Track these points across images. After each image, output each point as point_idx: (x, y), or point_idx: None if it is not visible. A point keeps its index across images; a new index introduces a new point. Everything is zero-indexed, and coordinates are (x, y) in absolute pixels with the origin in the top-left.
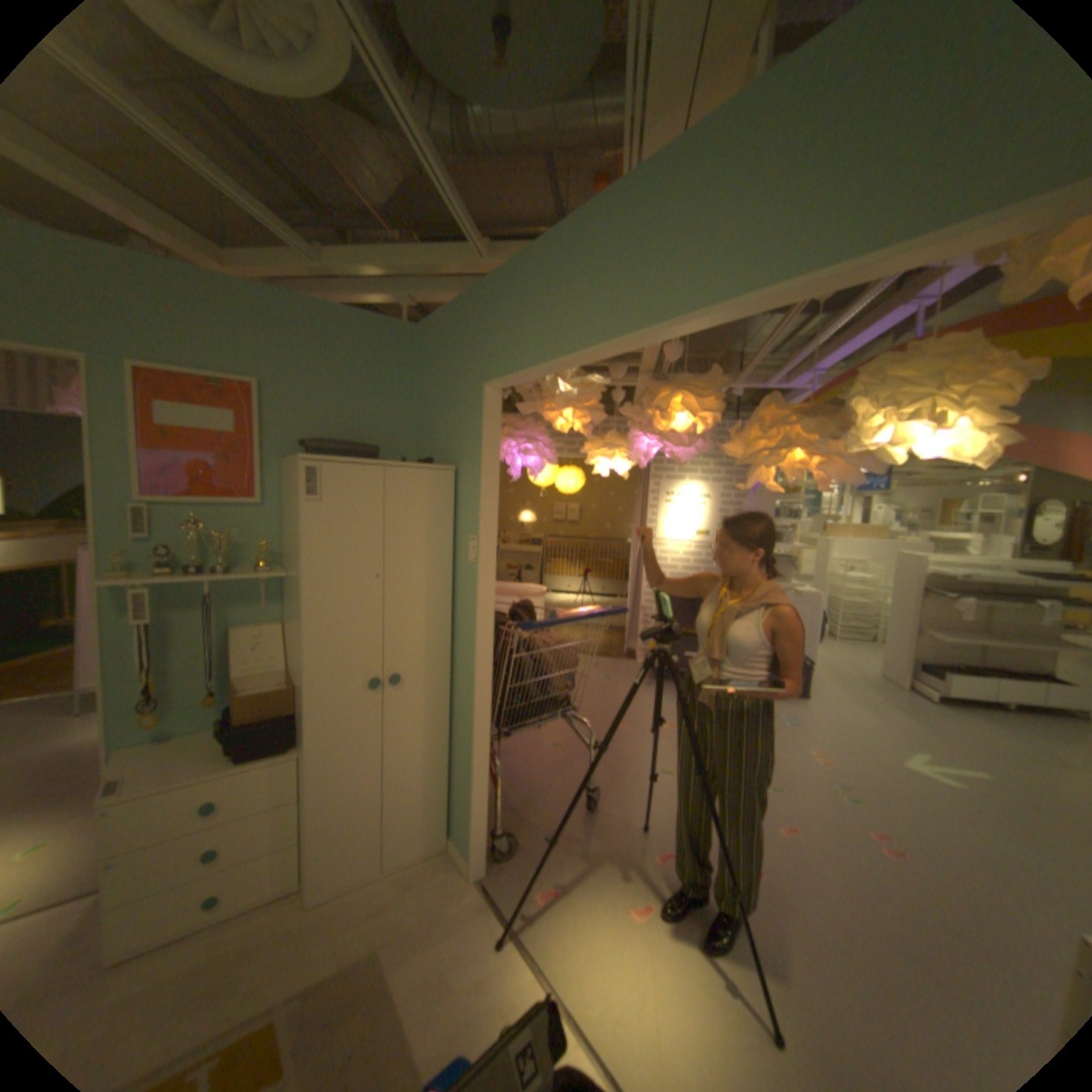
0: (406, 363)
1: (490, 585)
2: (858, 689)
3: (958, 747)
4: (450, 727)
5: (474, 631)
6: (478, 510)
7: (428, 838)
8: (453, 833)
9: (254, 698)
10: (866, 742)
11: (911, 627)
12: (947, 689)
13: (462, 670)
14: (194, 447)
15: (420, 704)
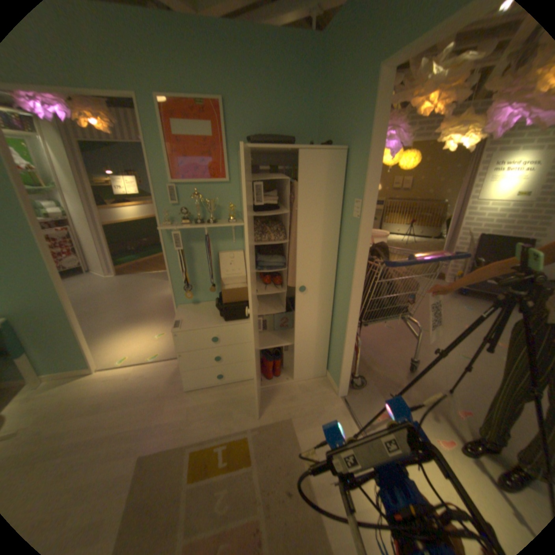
0: (313, 67)
1: (368, 234)
2: None
3: None
4: (332, 316)
5: (353, 264)
6: (364, 178)
7: (317, 368)
8: (330, 368)
9: (231, 290)
10: None
11: None
12: None
13: (342, 286)
14: (191, 146)
15: (315, 302)
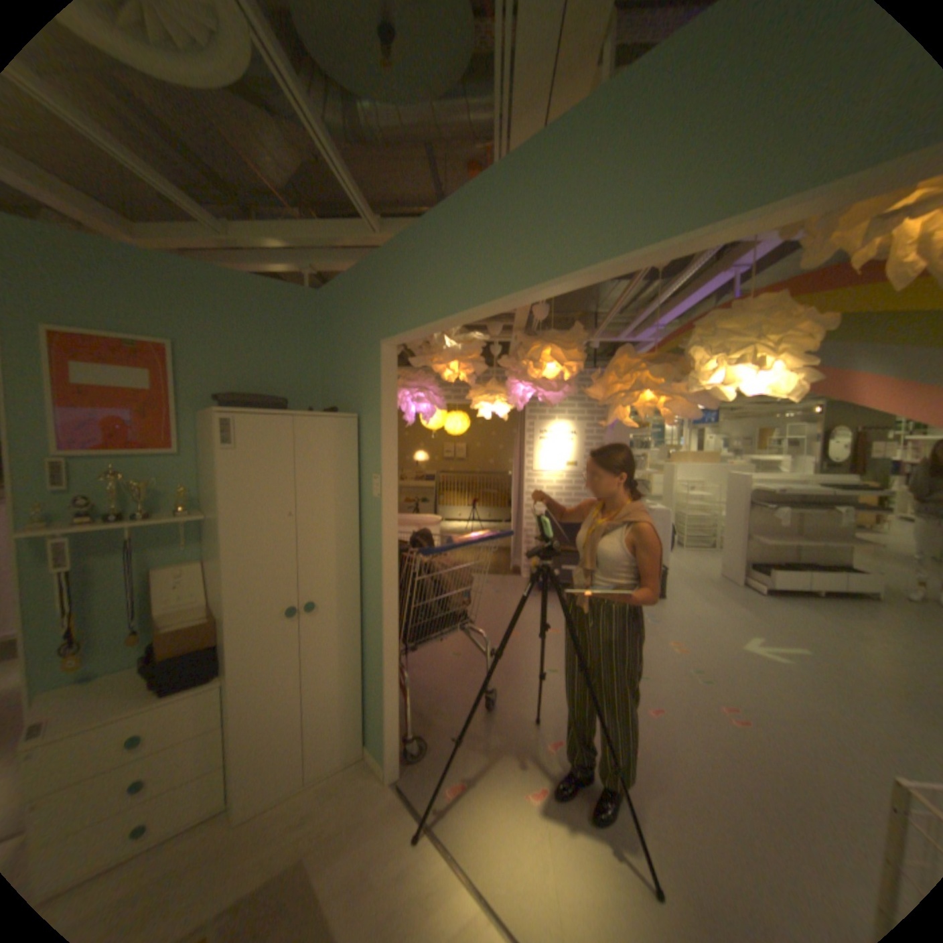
0: (309, 324)
1: (393, 517)
2: (703, 588)
3: (784, 630)
4: (362, 646)
5: (380, 559)
6: (380, 452)
7: (345, 748)
8: (368, 741)
9: (176, 633)
10: (713, 632)
11: (742, 534)
12: (773, 583)
13: (371, 594)
14: (110, 403)
15: (333, 627)
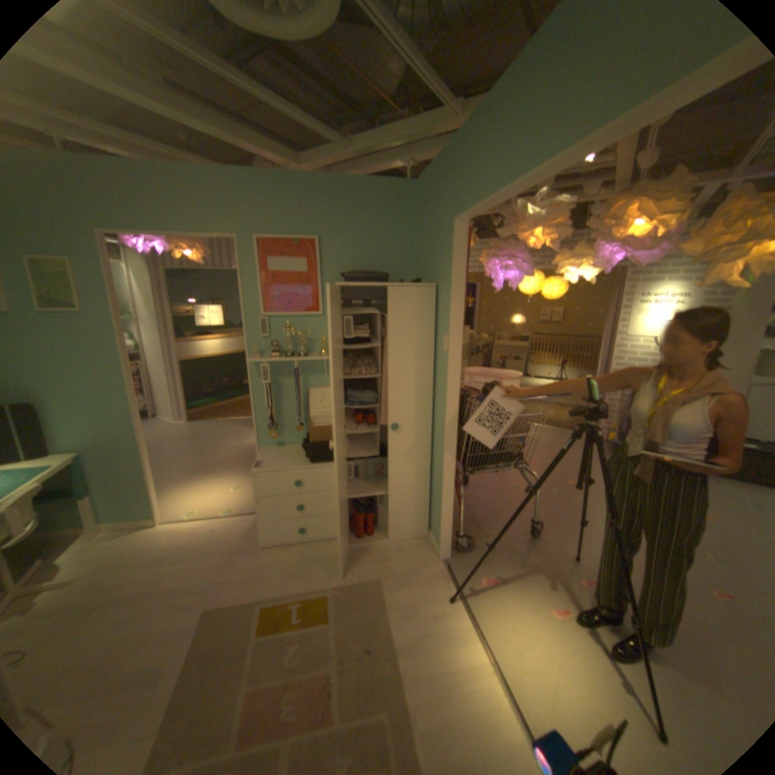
0: (408, 210)
1: (456, 368)
2: None
3: None
4: (431, 461)
5: (445, 399)
6: (449, 314)
7: (416, 527)
8: (432, 527)
9: (319, 428)
10: None
11: None
12: None
13: (438, 425)
14: (286, 282)
15: (411, 443)
